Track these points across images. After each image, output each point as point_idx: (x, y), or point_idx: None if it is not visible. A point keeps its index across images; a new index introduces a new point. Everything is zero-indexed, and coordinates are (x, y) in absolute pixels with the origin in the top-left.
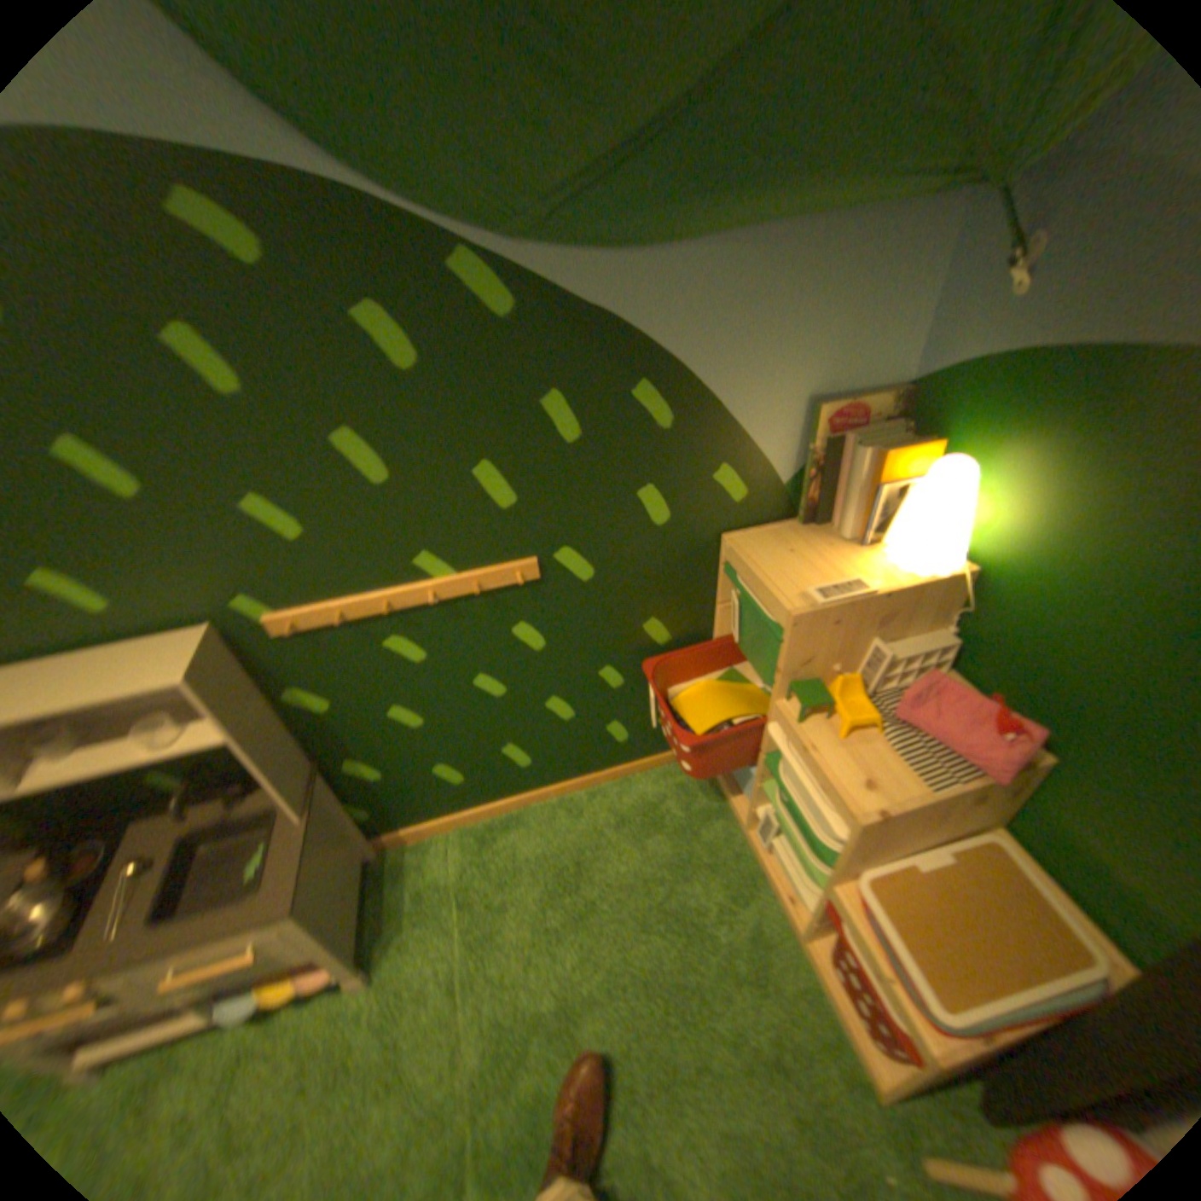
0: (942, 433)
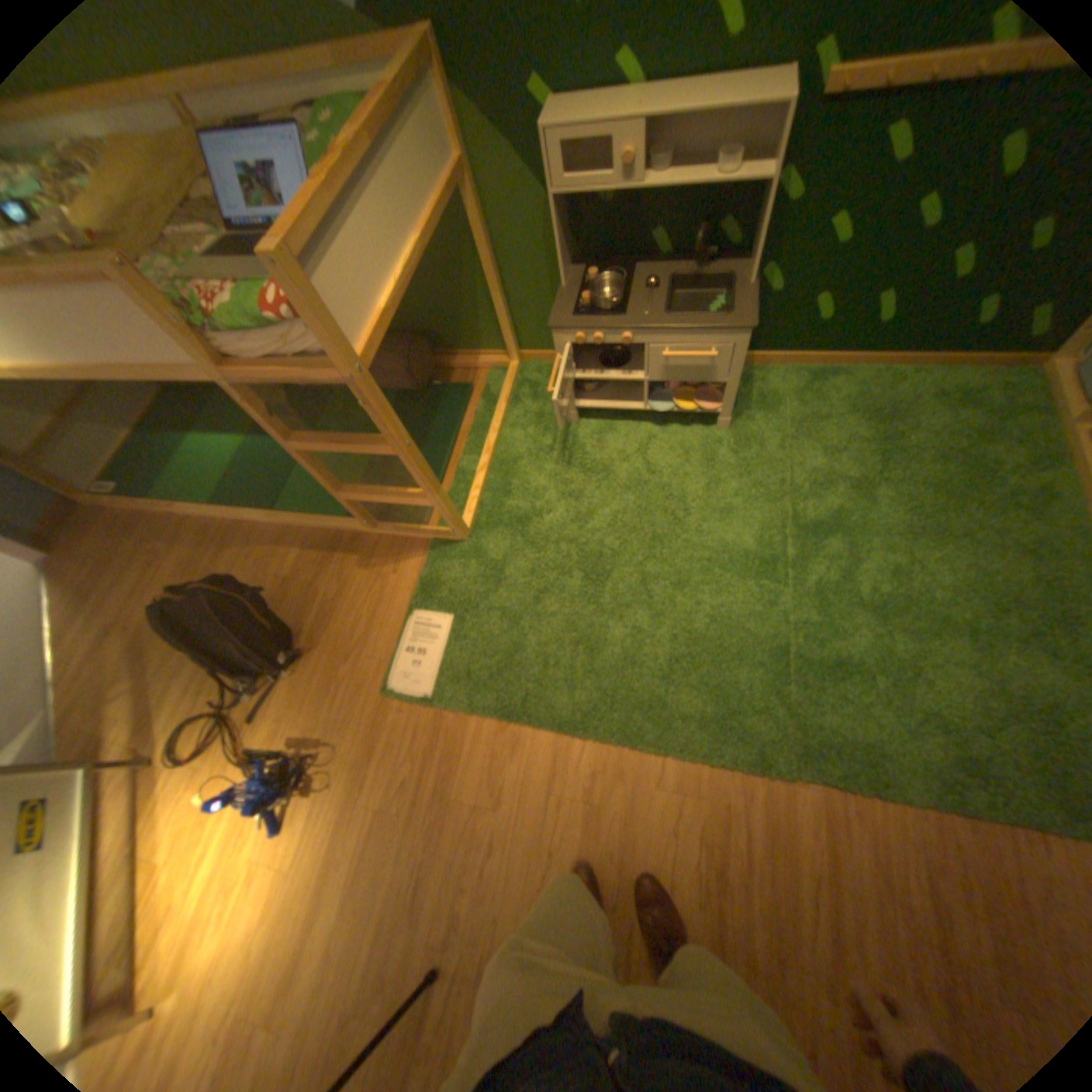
0: None
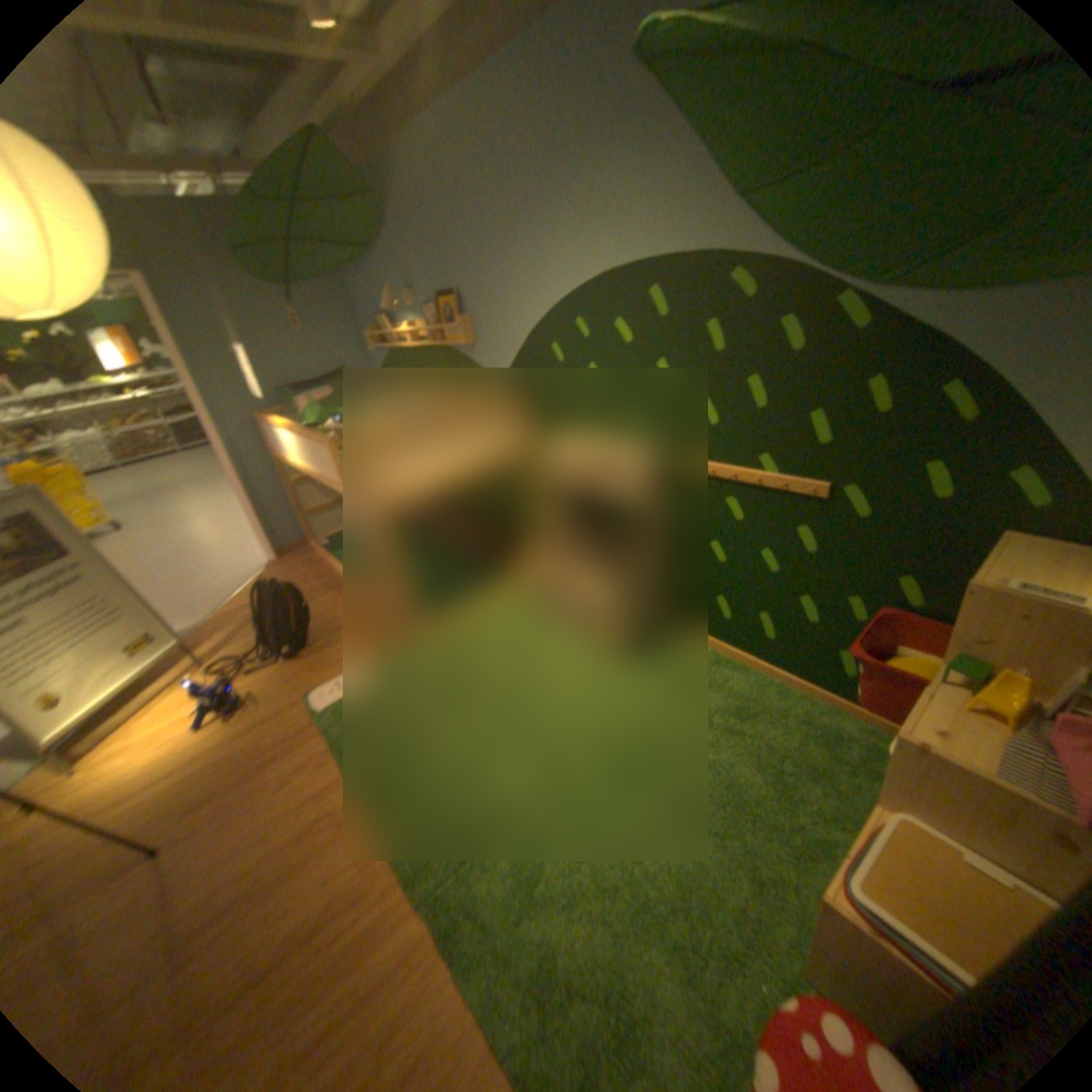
0: None
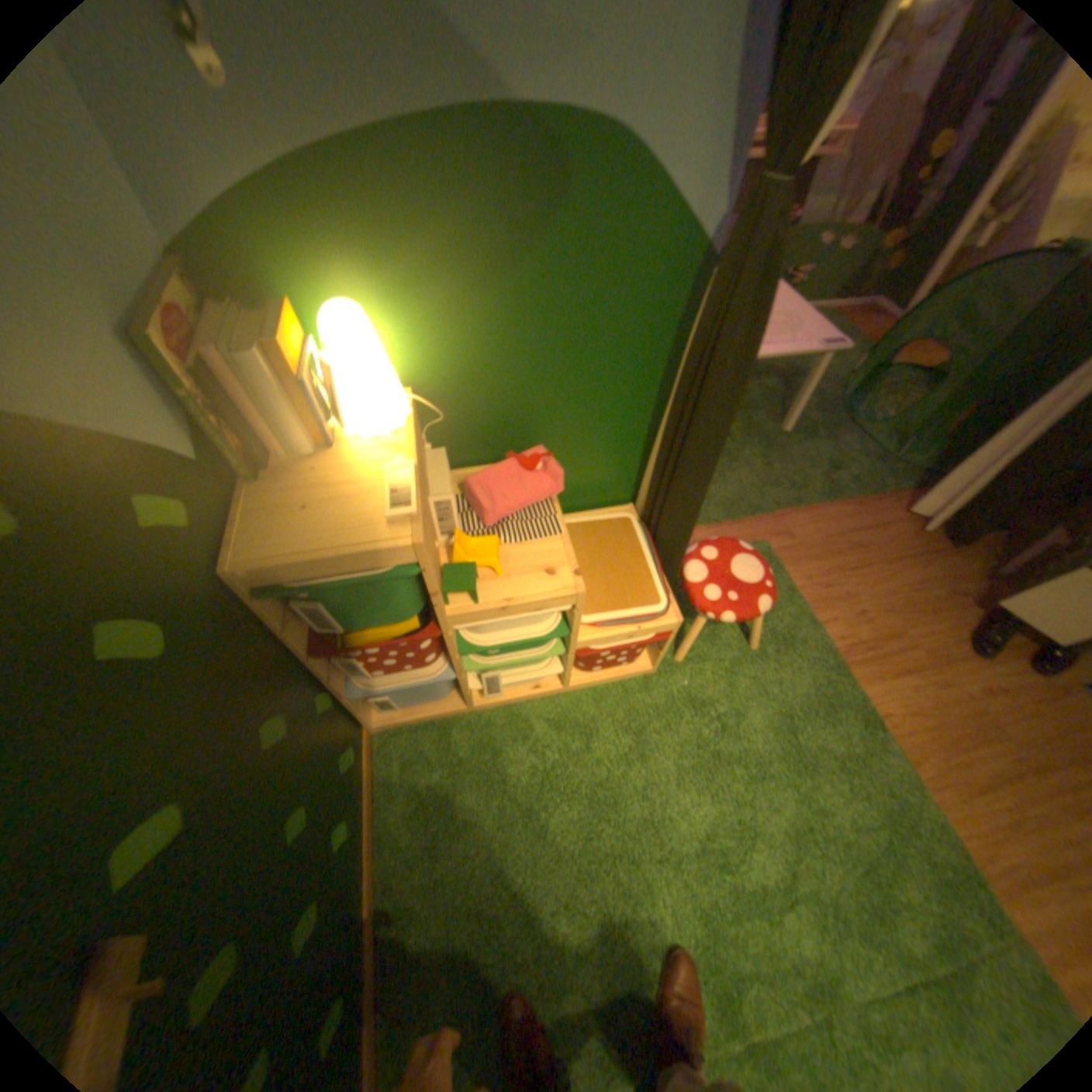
0: (264, 291)
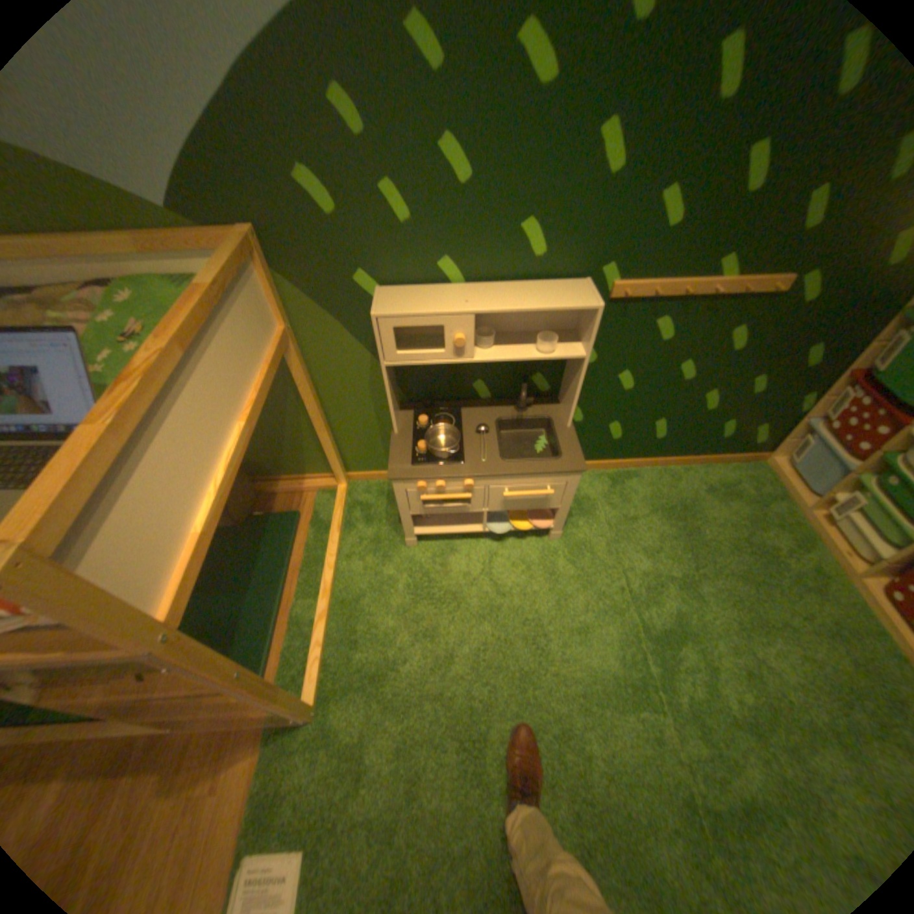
0: None
